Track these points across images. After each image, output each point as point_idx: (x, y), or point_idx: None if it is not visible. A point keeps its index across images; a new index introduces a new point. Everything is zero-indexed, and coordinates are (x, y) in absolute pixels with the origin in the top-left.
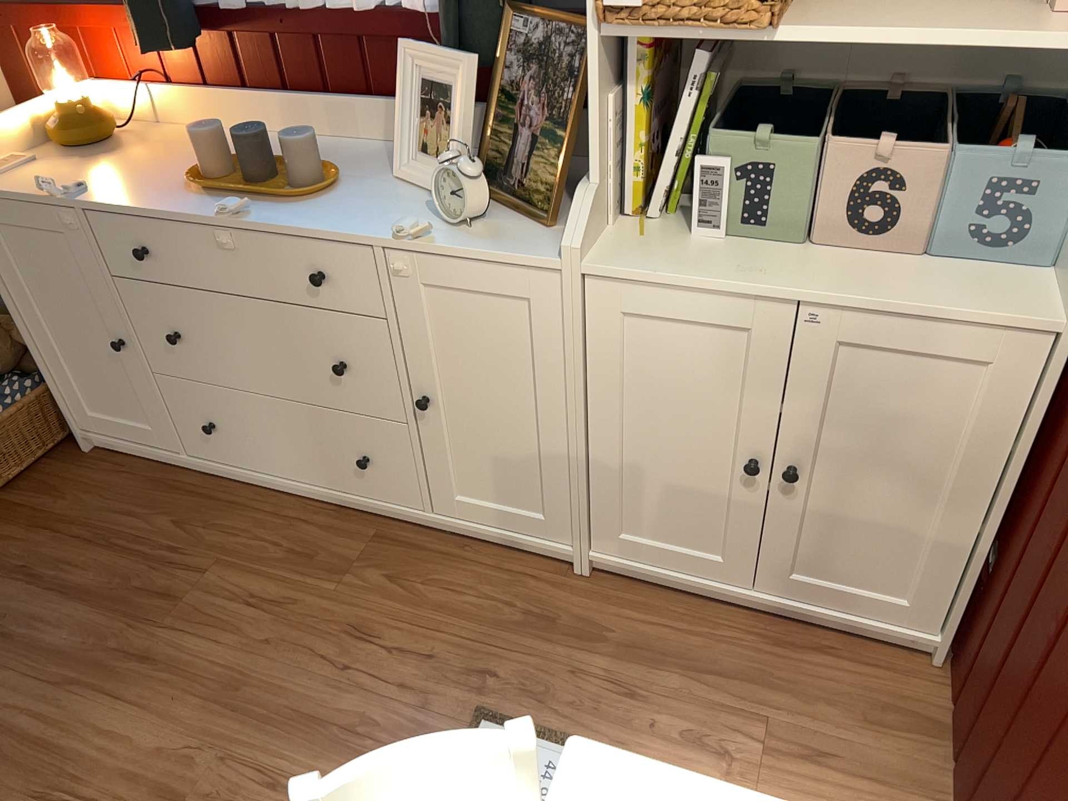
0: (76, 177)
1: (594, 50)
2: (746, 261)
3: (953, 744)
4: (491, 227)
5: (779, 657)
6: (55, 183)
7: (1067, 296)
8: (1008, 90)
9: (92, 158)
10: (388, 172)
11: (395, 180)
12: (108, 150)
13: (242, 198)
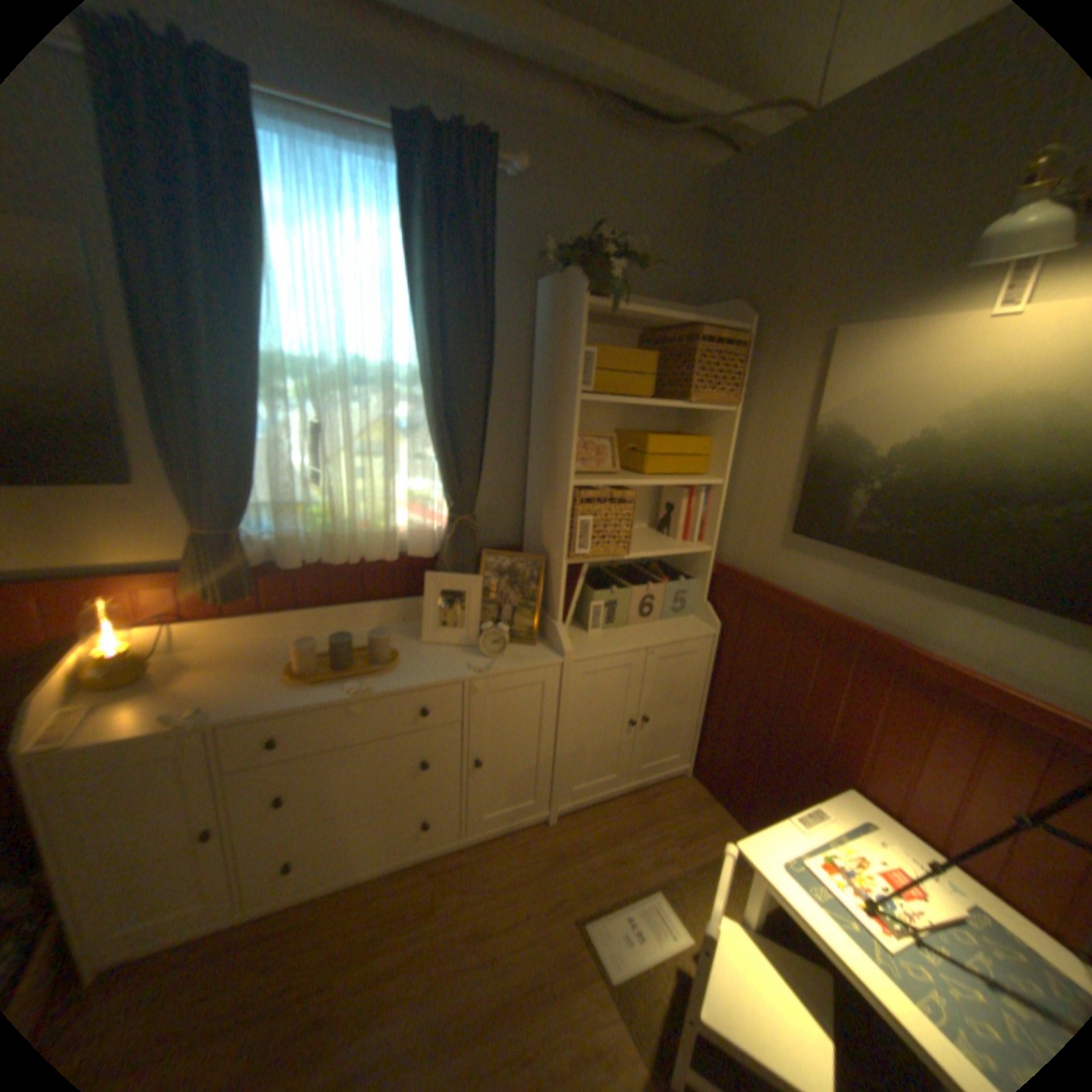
0: (164, 711)
1: (560, 571)
2: (617, 640)
3: (717, 805)
4: (510, 656)
5: (648, 811)
6: (164, 720)
7: (706, 625)
8: (644, 562)
9: (150, 694)
10: (411, 643)
11: (422, 646)
12: (154, 684)
13: (346, 683)
